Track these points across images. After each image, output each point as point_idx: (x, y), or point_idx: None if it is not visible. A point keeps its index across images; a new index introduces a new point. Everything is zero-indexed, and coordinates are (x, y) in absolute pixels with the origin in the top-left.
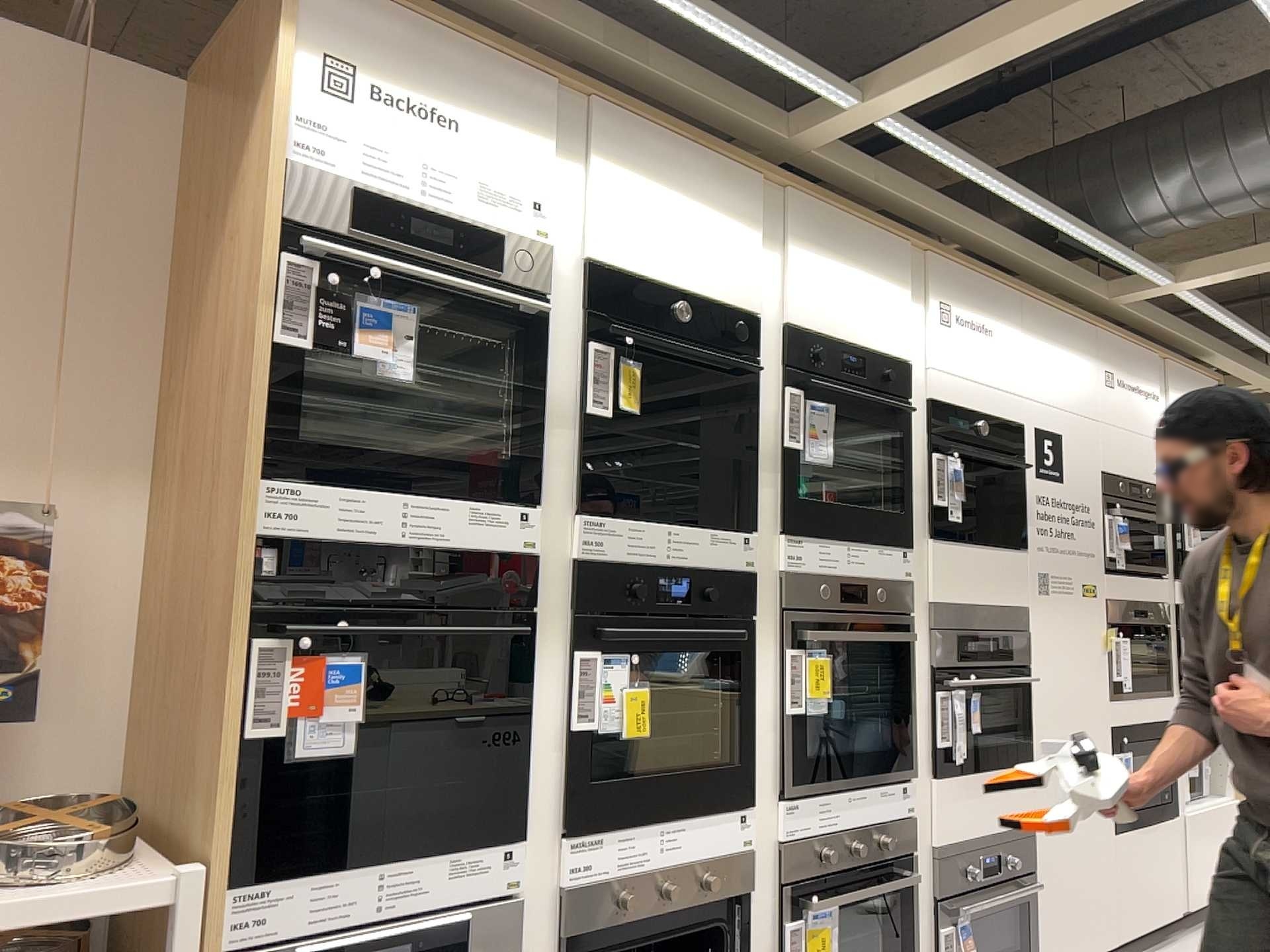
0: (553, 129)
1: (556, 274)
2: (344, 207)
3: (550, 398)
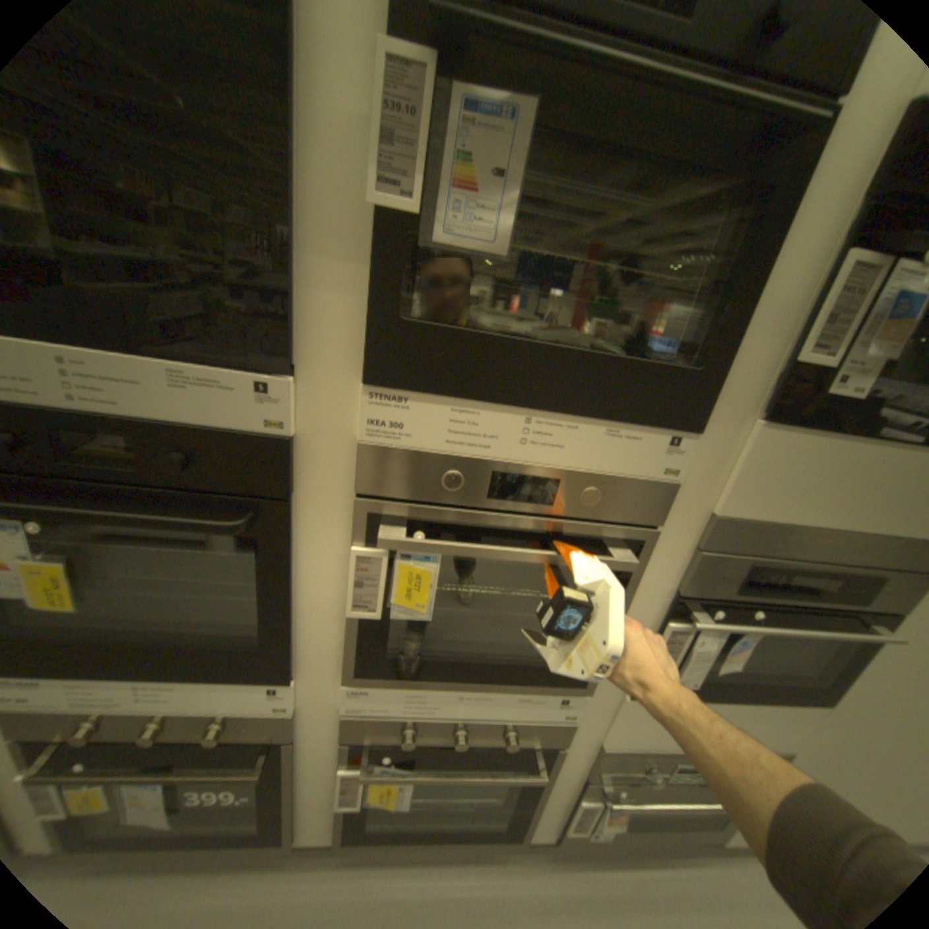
0: None
1: None
2: None
3: None
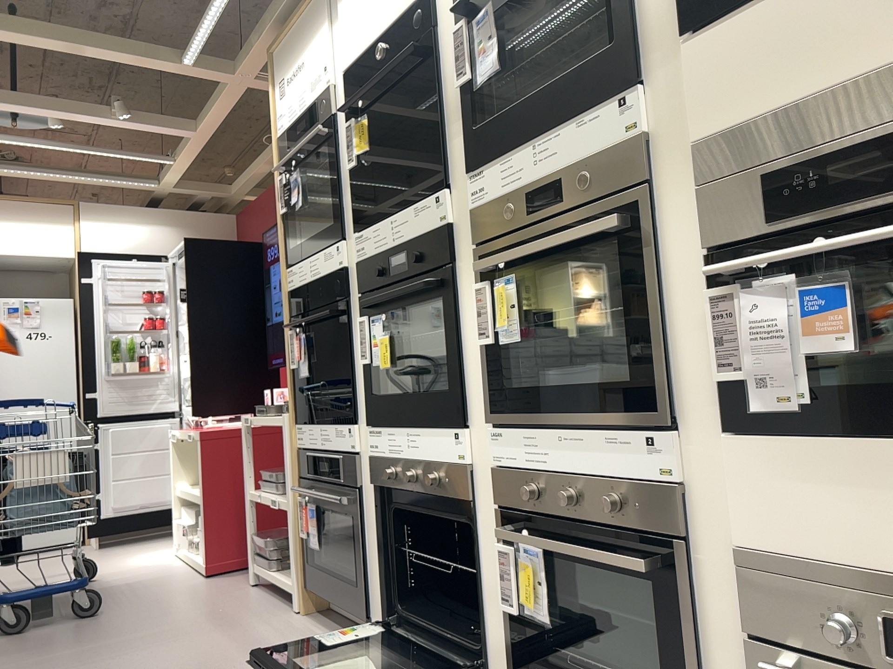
0: (322, 11)
1: (334, 95)
2: (282, 142)
3: (340, 172)
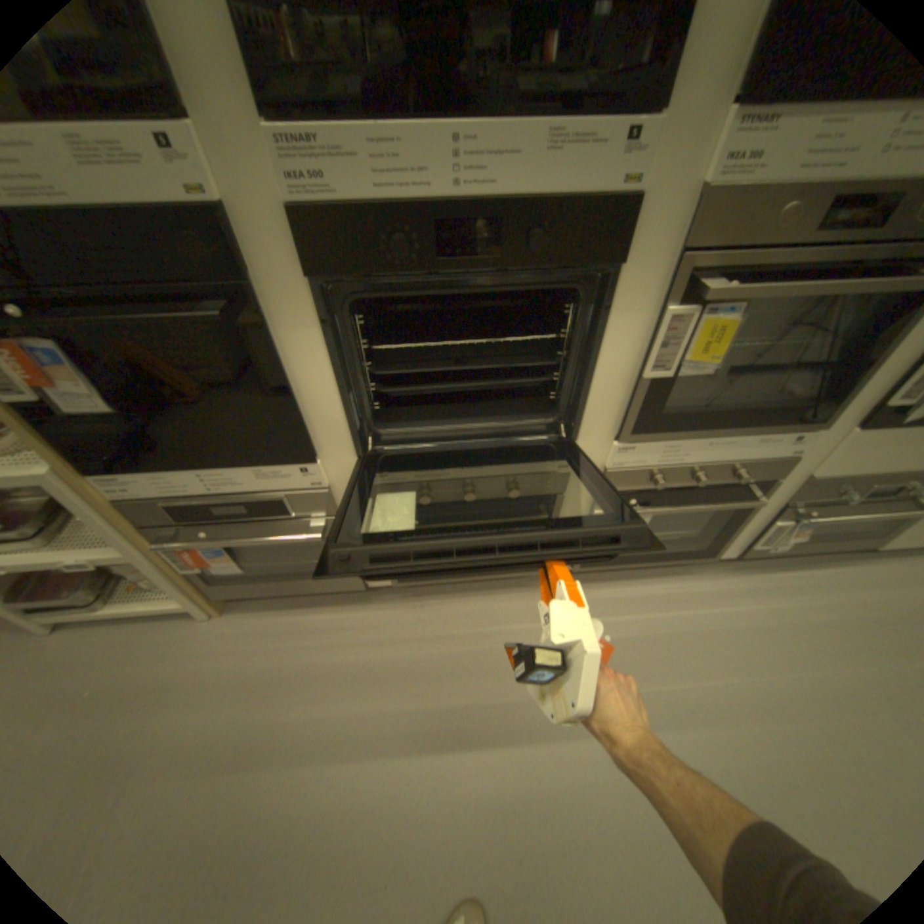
0: None
1: None
2: None
3: None
